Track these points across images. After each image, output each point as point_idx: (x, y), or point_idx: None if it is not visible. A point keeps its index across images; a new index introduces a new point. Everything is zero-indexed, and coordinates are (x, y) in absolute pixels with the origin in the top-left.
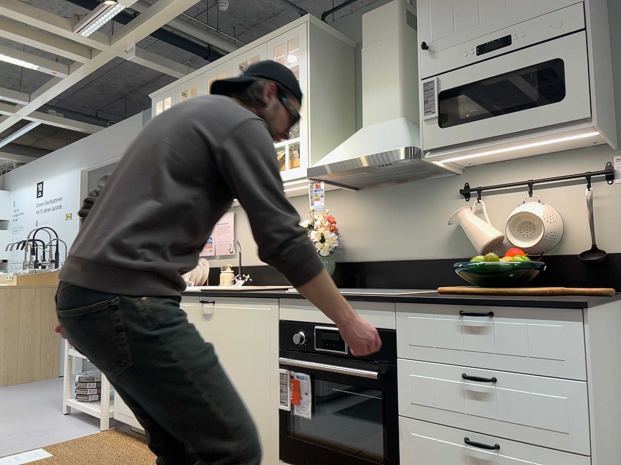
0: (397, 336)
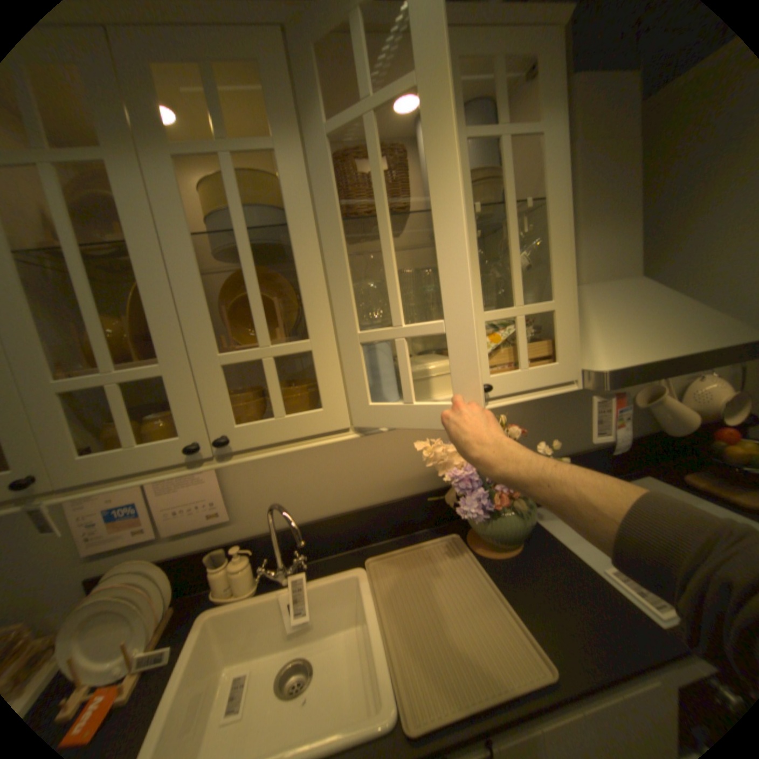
0: None
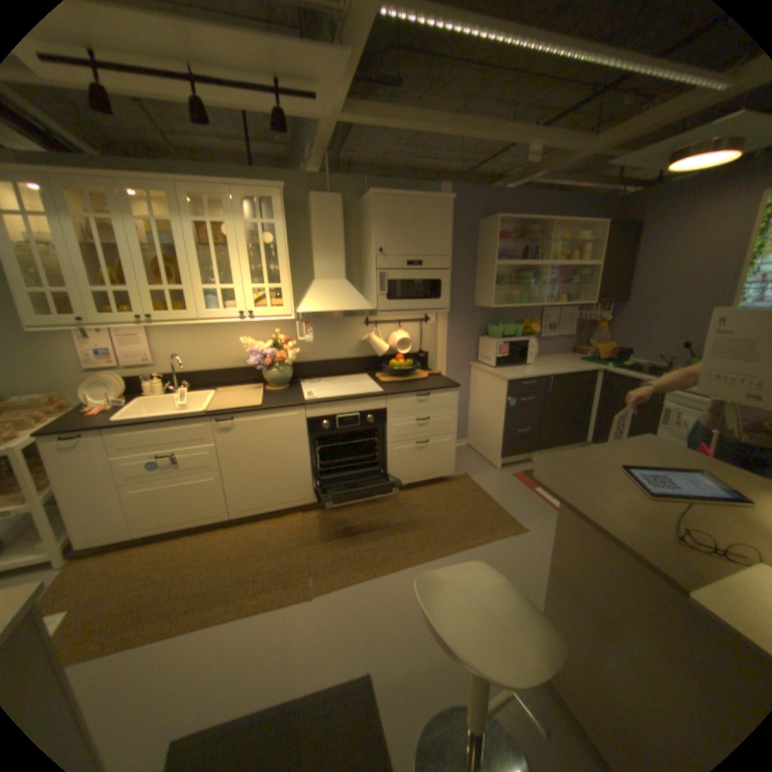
0: (387, 410)
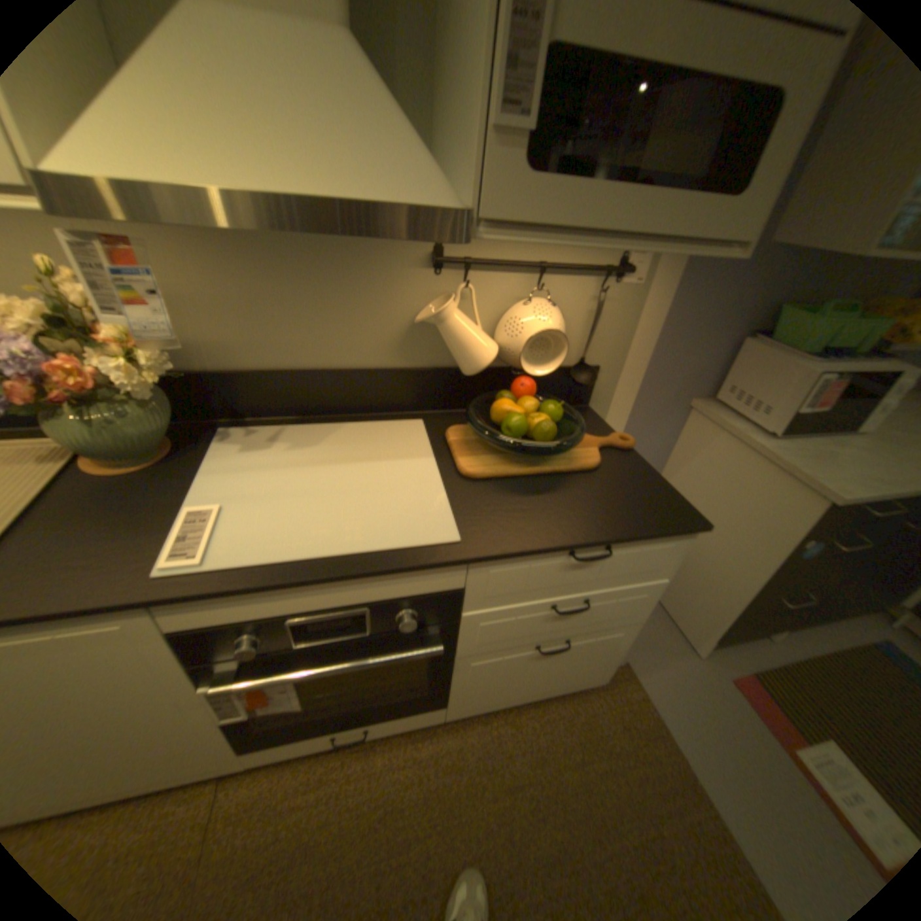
0: (466, 594)
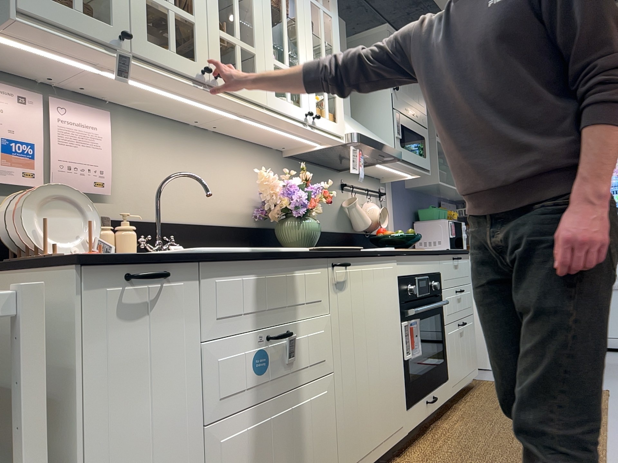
0: (441, 275)
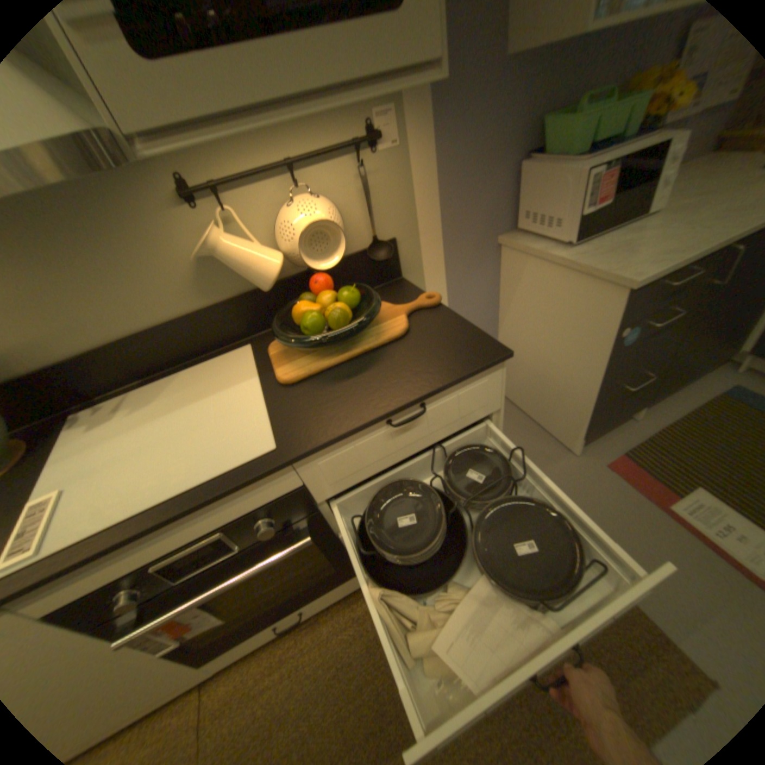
0: (307, 487)
